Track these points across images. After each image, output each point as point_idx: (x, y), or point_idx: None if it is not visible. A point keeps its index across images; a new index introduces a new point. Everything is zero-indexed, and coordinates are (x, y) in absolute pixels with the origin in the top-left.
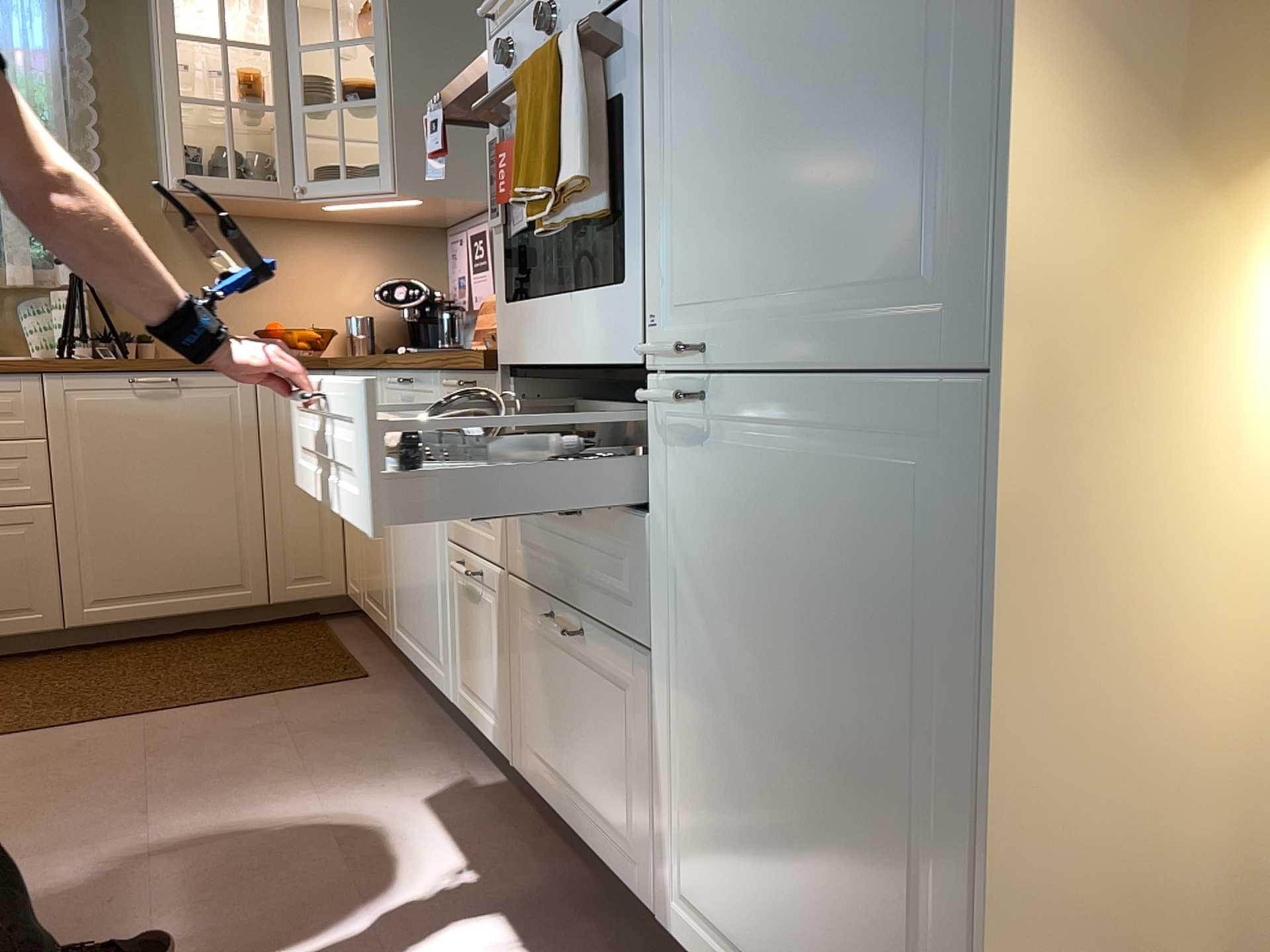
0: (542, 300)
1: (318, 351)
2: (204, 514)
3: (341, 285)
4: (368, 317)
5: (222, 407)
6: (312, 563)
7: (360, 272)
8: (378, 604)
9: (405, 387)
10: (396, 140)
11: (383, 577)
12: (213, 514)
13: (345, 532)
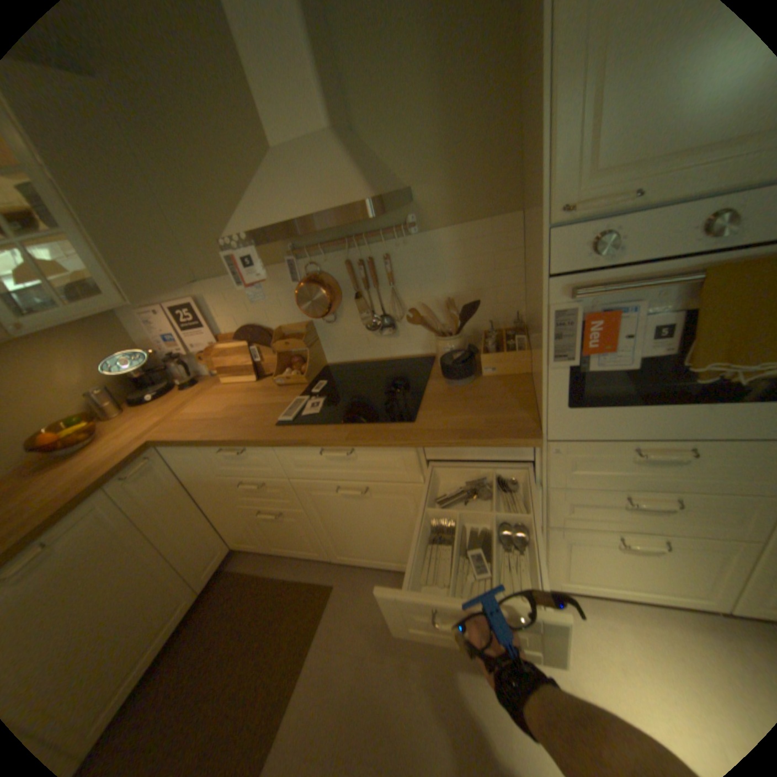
0: (628, 405)
1: (89, 432)
2: (130, 596)
3: (57, 375)
4: (92, 386)
5: (94, 528)
6: (206, 553)
7: (65, 359)
8: (297, 549)
9: (342, 454)
10: (101, 260)
11: (305, 539)
12: (135, 590)
13: (215, 524)
